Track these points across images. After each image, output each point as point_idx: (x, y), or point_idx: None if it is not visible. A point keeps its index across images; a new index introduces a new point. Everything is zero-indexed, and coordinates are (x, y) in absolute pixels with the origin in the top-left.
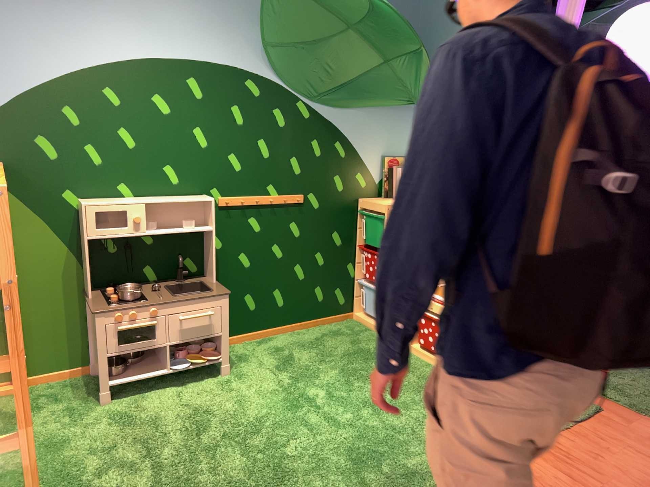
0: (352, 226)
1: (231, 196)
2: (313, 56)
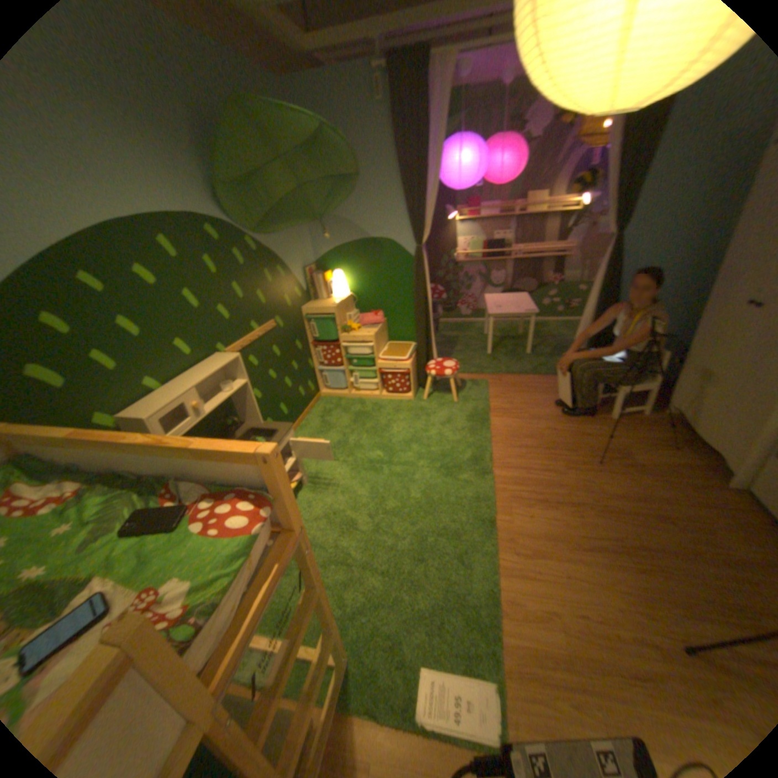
0: (302, 331)
1: (229, 344)
2: (248, 186)
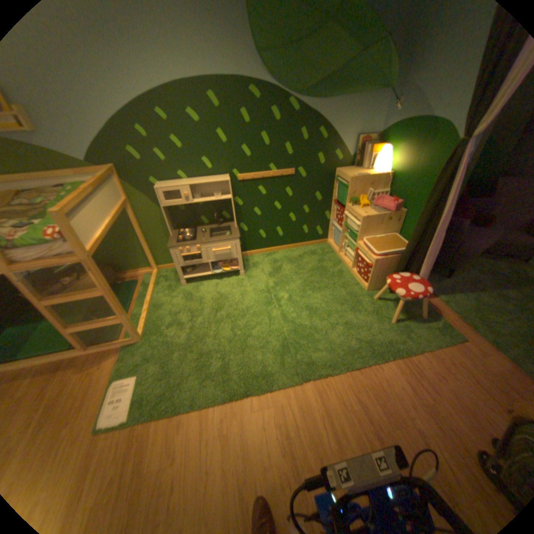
0: (330, 188)
1: (244, 173)
2: (299, 52)
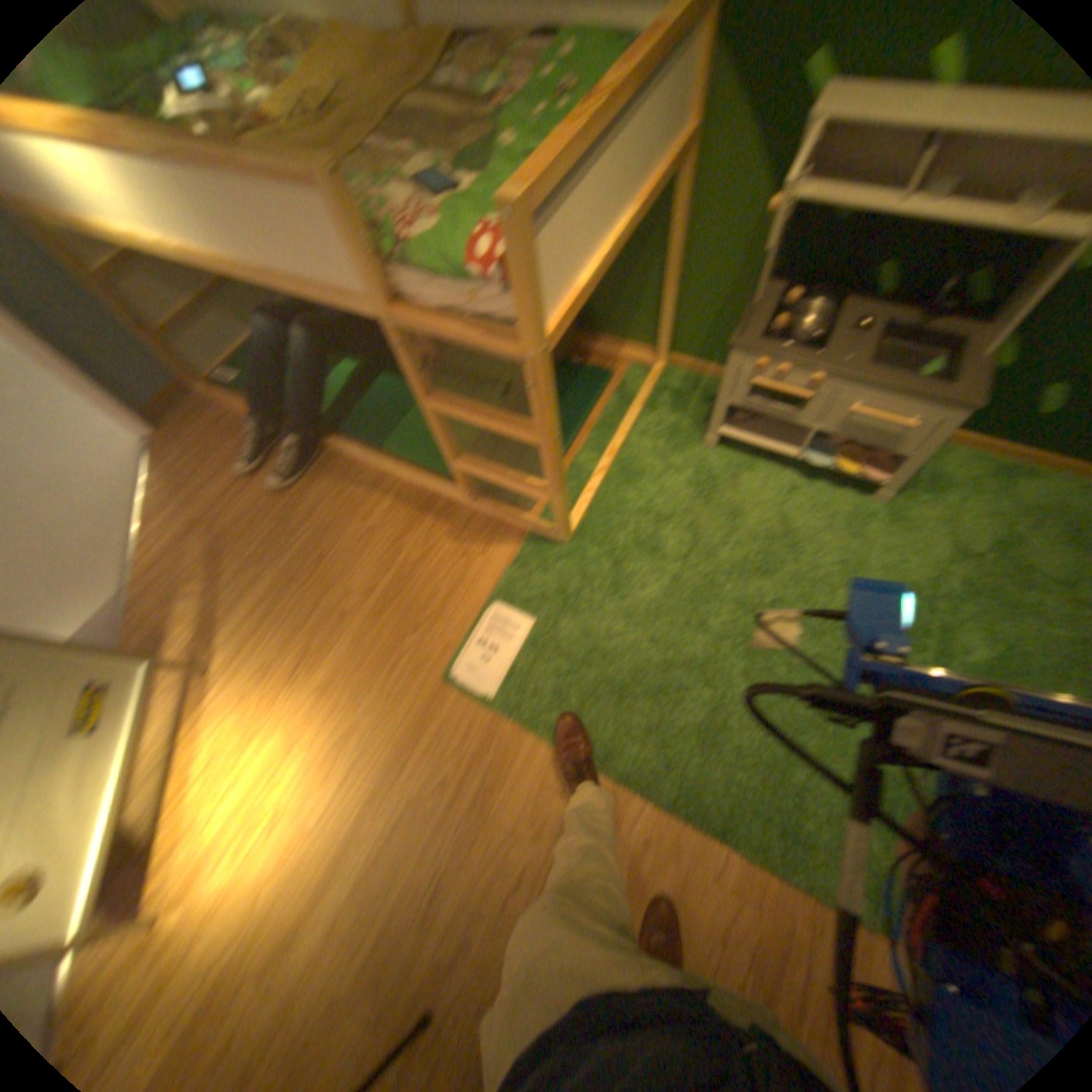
0: None
1: None
2: None
